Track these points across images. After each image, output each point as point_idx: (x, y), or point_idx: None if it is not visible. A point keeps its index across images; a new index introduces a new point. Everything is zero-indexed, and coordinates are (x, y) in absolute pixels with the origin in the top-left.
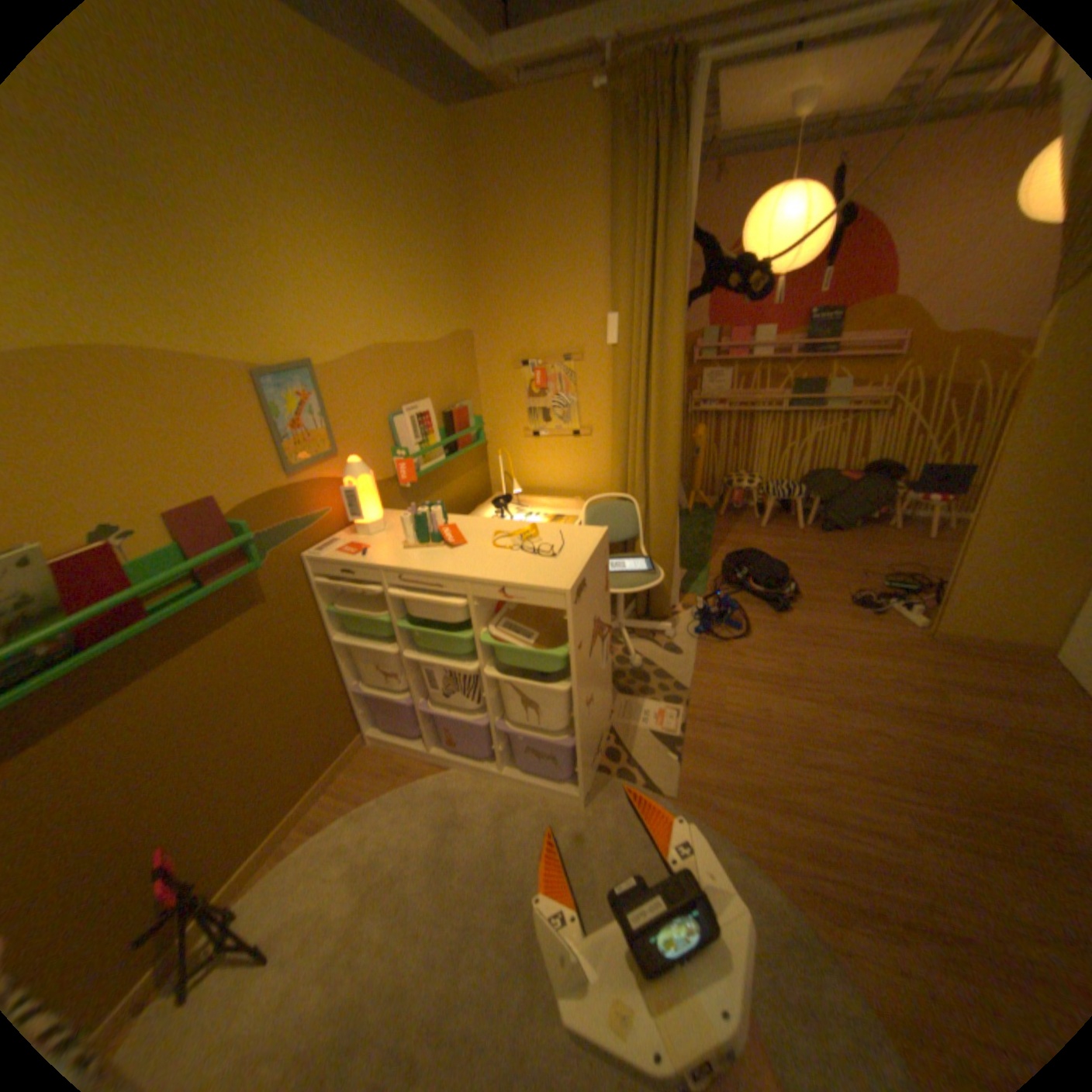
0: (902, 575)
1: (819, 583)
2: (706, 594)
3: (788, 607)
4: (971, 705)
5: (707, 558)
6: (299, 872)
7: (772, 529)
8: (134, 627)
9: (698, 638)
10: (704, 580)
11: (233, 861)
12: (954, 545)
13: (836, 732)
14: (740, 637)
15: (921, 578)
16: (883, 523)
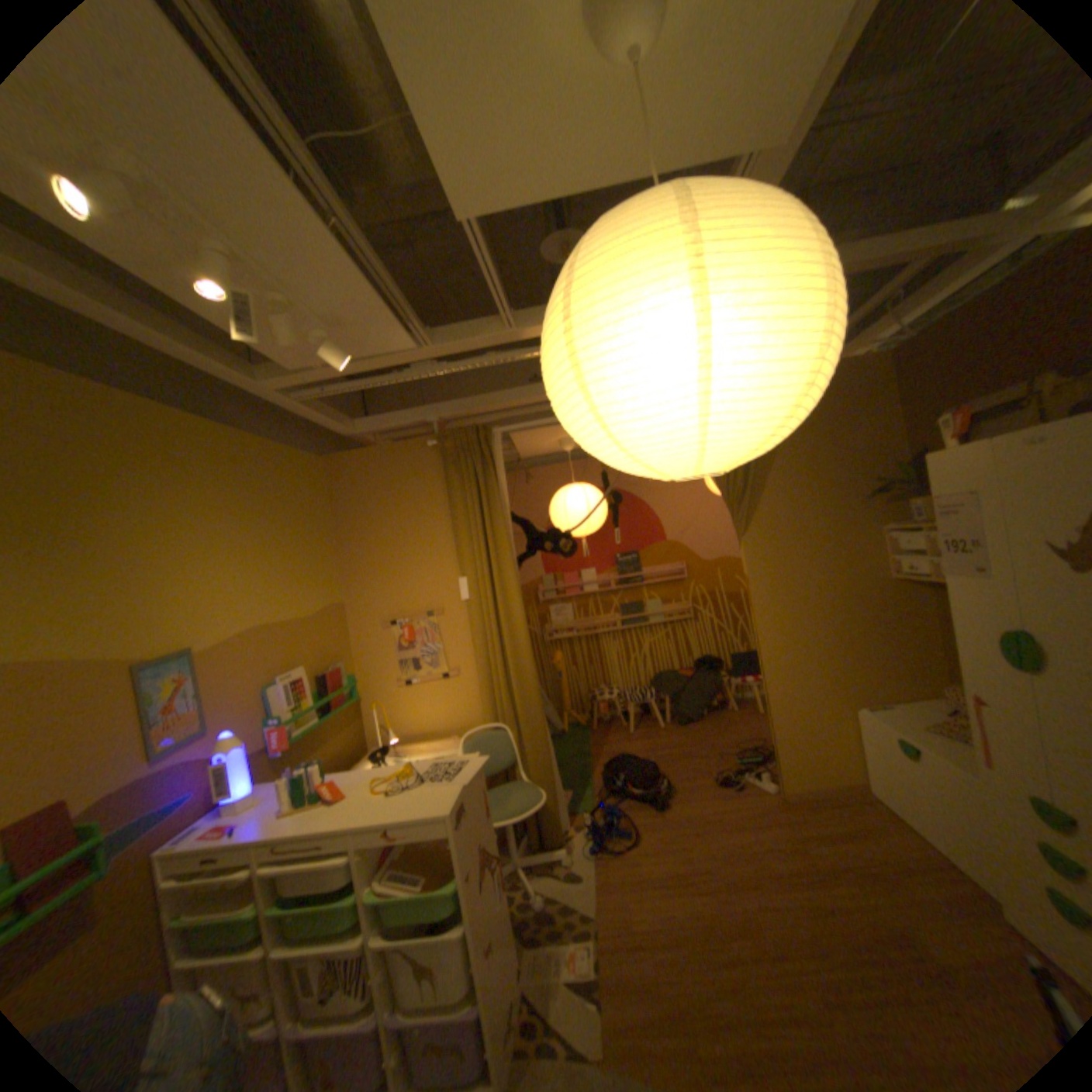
0: (749, 751)
1: (688, 775)
2: (595, 811)
3: (668, 804)
4: (829, 857)
5: (590, 774)
6: None
7: (640, 733)
8: None
9: (595, 860)
10: (591, 797)
11: None
12: None
13: (734, 922)
14: (633, 847)
15: (764, 750)
16: (725, 709)
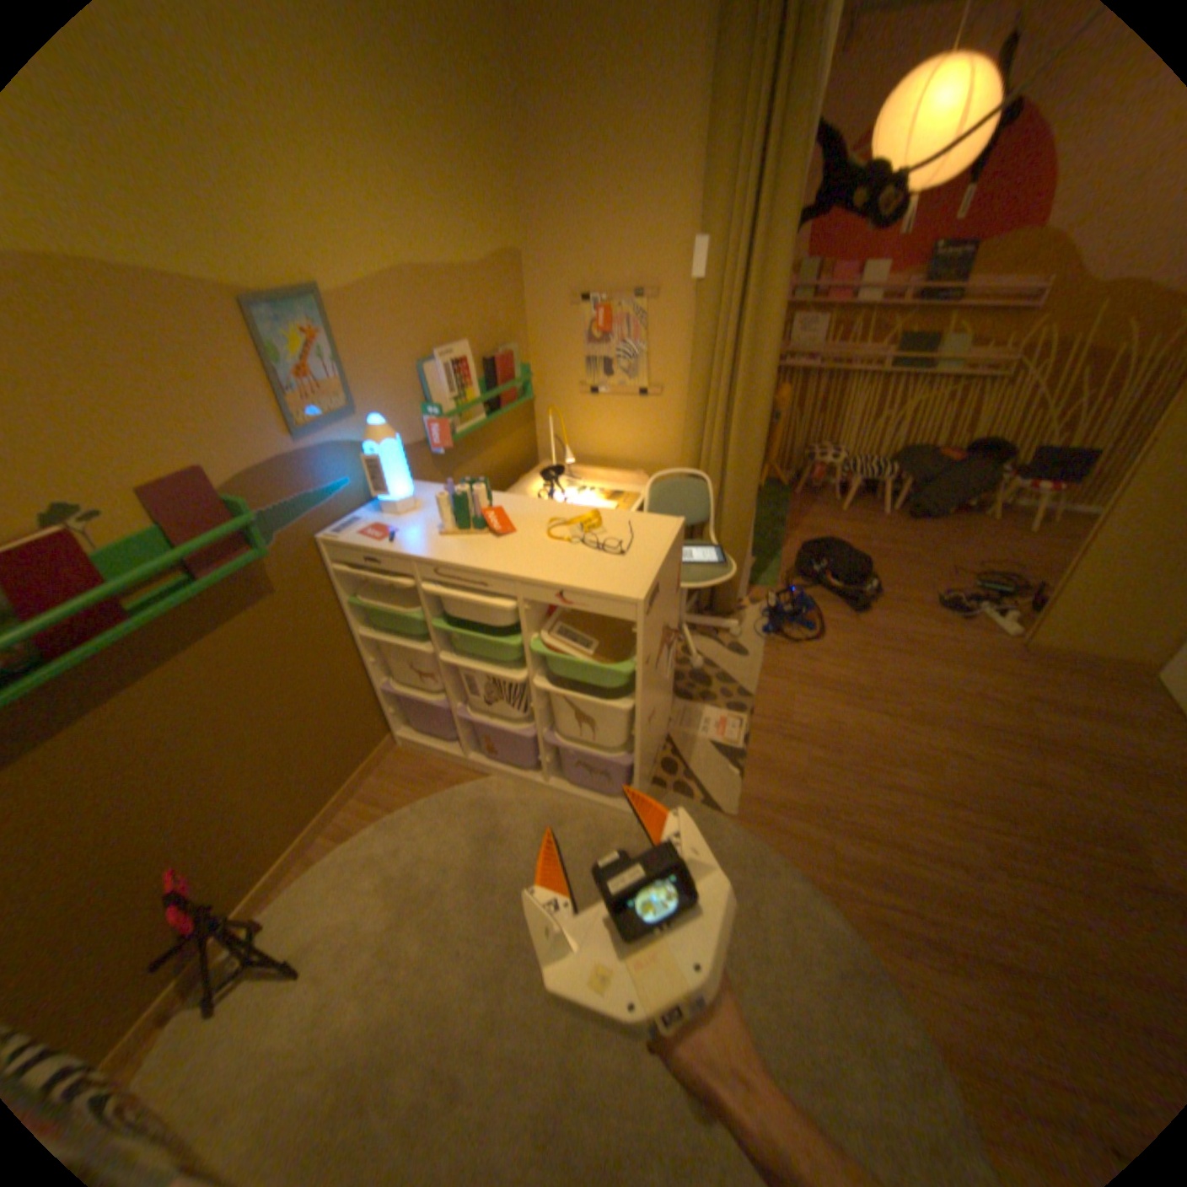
0: (996, 574)
1: (903, 580)
2: (777, 587)
3: (867, 605)
4: (1060, 726)
5: (779, 545)
6: (329, 881)
7: (853, 512)
8: (114, 631)
9: (766, 637)
10: (775, 570)
11: (255, 870)
12: (1057, 541)
13: (912, 750)
14: (813, 638)
15: (1017, 579)
16: (979, 512)
